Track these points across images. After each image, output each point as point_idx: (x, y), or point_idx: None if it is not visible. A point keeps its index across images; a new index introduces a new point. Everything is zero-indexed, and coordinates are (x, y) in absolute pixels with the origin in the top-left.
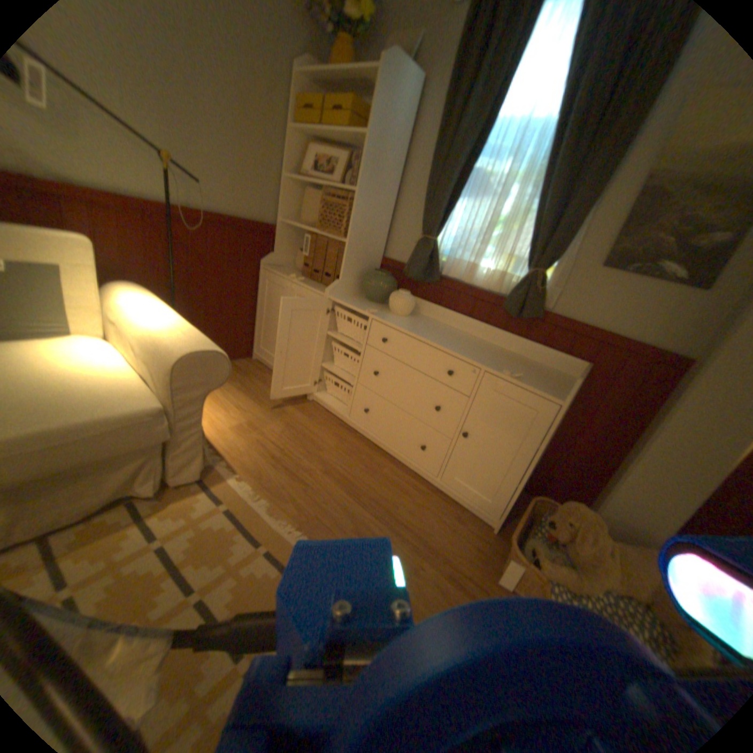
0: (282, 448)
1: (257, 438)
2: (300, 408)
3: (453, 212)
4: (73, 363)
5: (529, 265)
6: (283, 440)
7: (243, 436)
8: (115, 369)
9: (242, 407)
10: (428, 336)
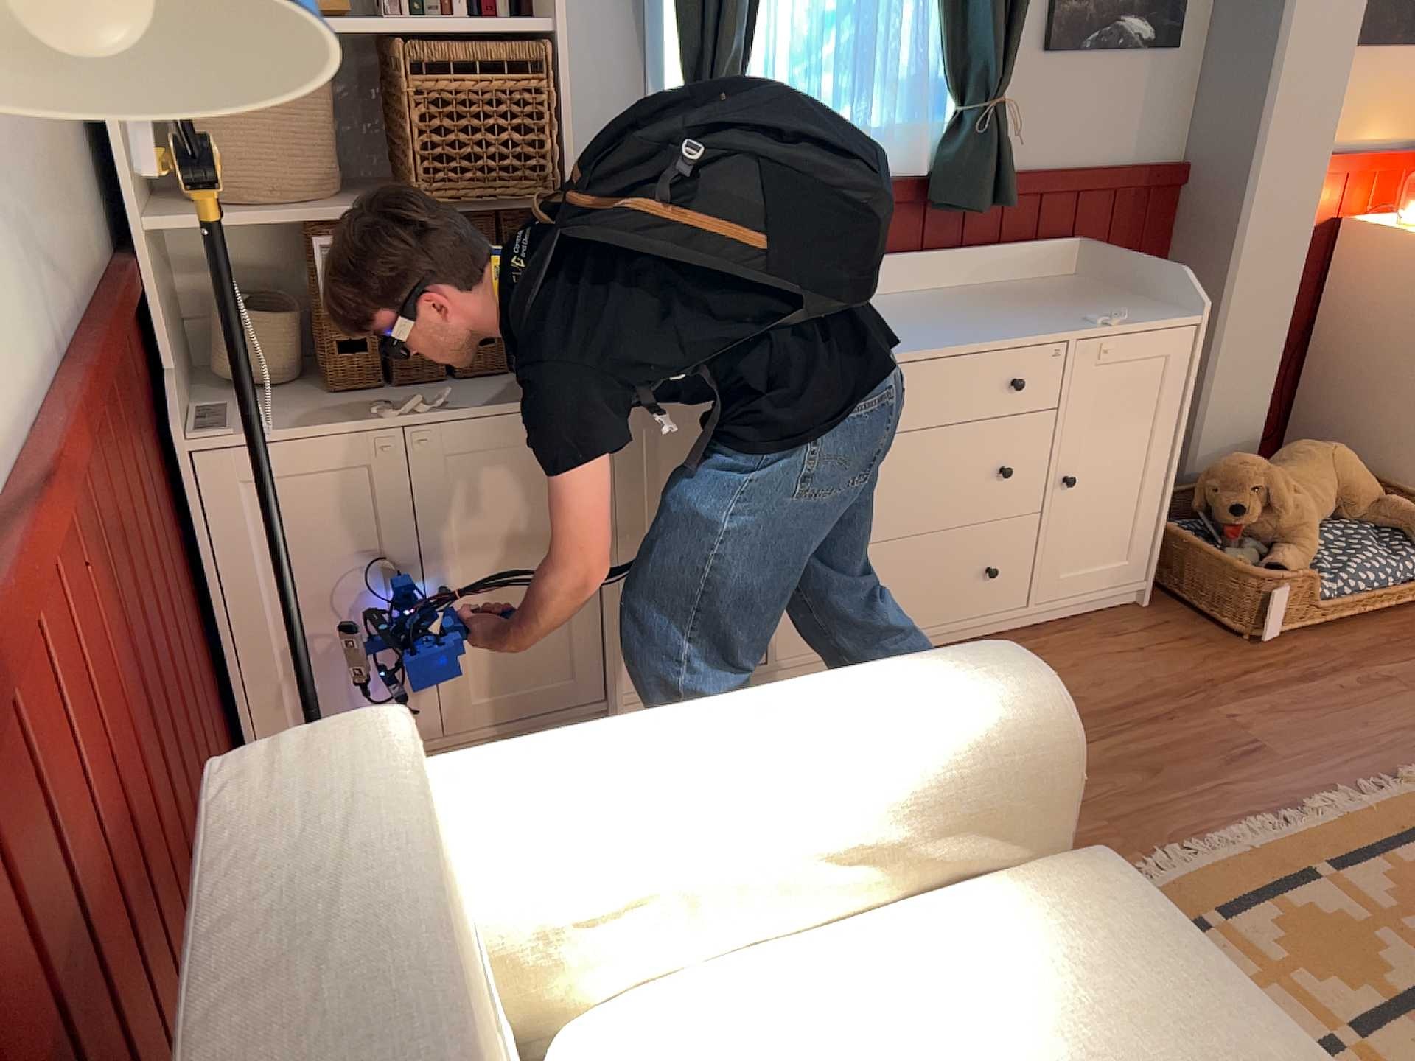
0: None
1: None
2: None
3: (757, 16)
4: (840, 1060)
5: (957, 95)
6: None
7: None
8: (873, 953)
9: None
10: (915, 340)
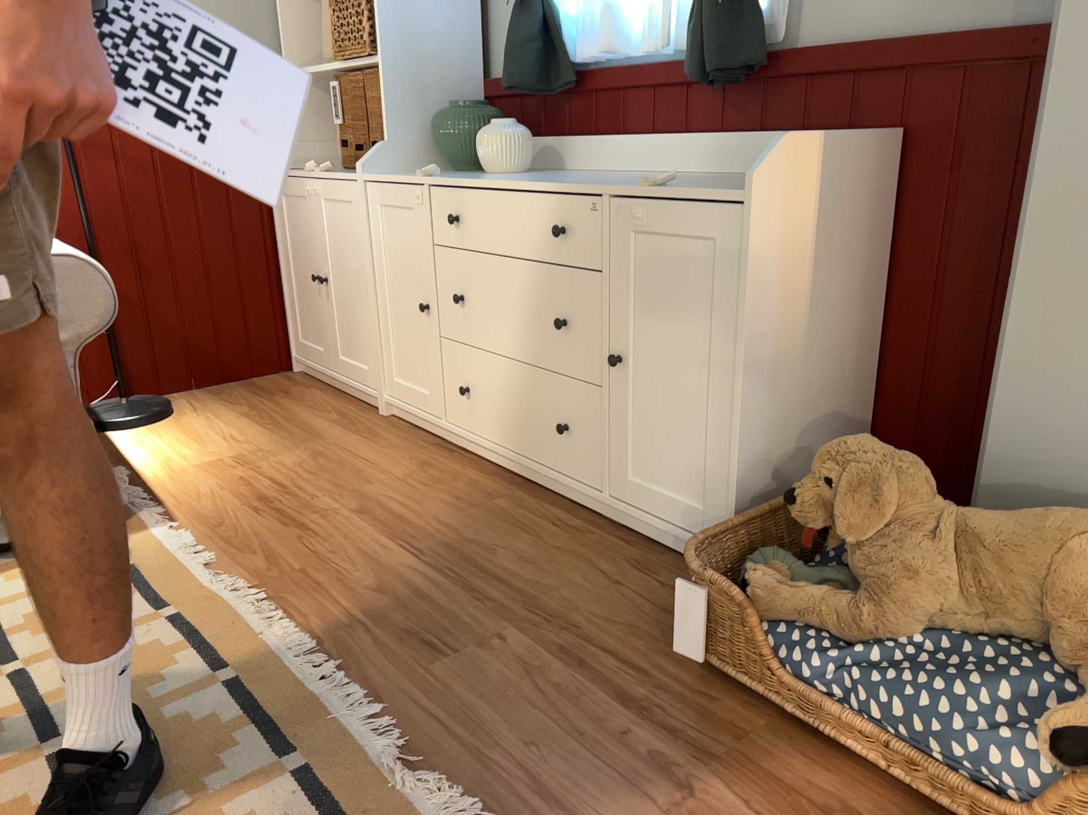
0: (284, 484)
1: (242, 474)
2: (355, 428)
3: None
4: None
5: None
6: (293, 474)
7: (216, 473)
8: None
9: (234, 437)
10: (525, 180)
